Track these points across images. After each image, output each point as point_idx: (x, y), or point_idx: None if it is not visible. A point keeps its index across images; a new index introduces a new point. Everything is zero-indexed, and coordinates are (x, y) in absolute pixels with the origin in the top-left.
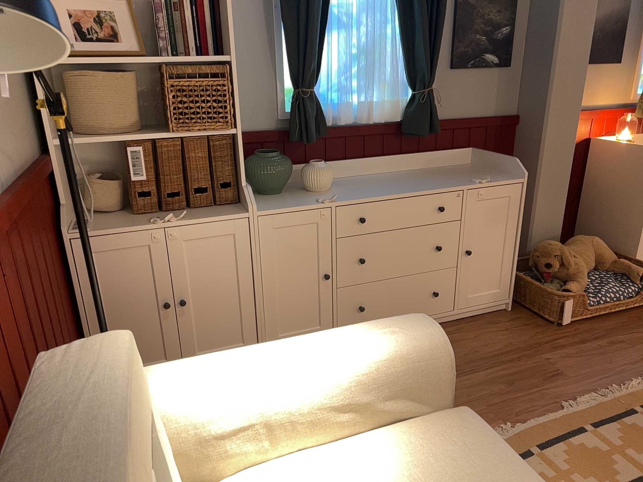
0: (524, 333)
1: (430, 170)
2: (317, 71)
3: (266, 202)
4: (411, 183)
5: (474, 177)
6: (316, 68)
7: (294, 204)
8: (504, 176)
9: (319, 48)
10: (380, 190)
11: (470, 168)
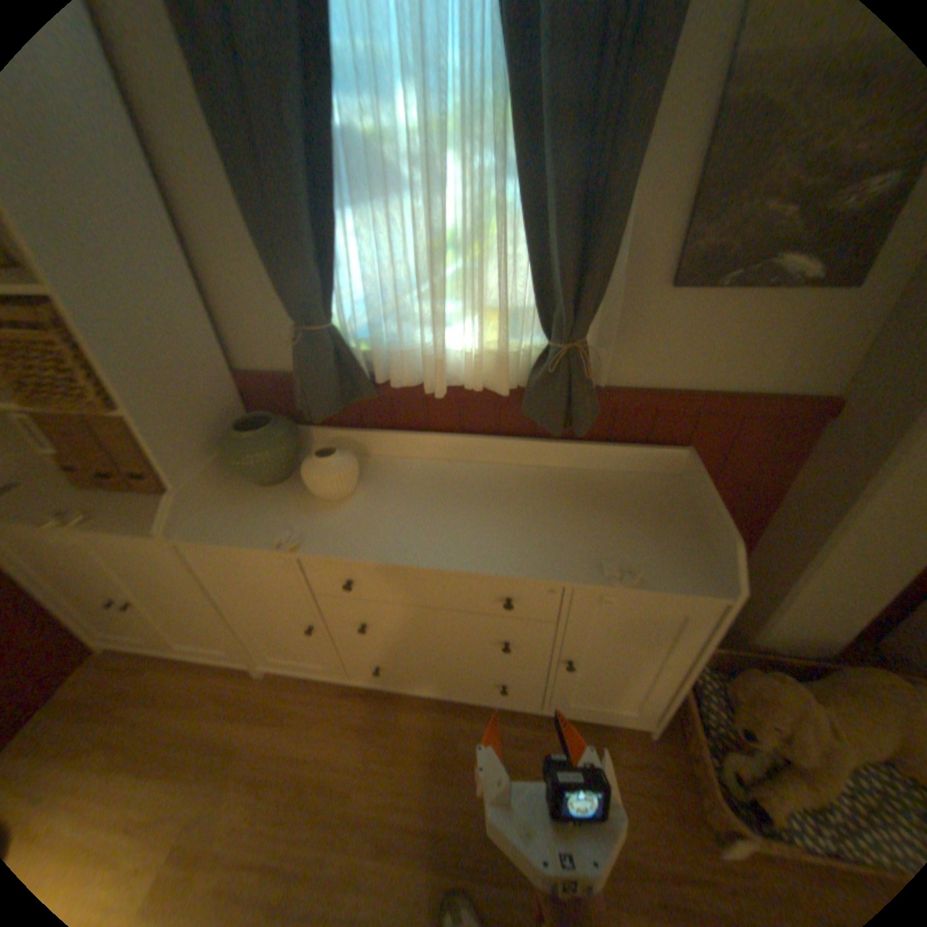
0: (637, 815)
1: (579, 475)
2: (330, 287)
3: (231, 503)
4: (492, 517)
5: (633, 539)
6: (320, 283)
7: (245, 530)
8: (702, 559)
9: (324, 241)
10: (415, 526)
11: (665, 490)
